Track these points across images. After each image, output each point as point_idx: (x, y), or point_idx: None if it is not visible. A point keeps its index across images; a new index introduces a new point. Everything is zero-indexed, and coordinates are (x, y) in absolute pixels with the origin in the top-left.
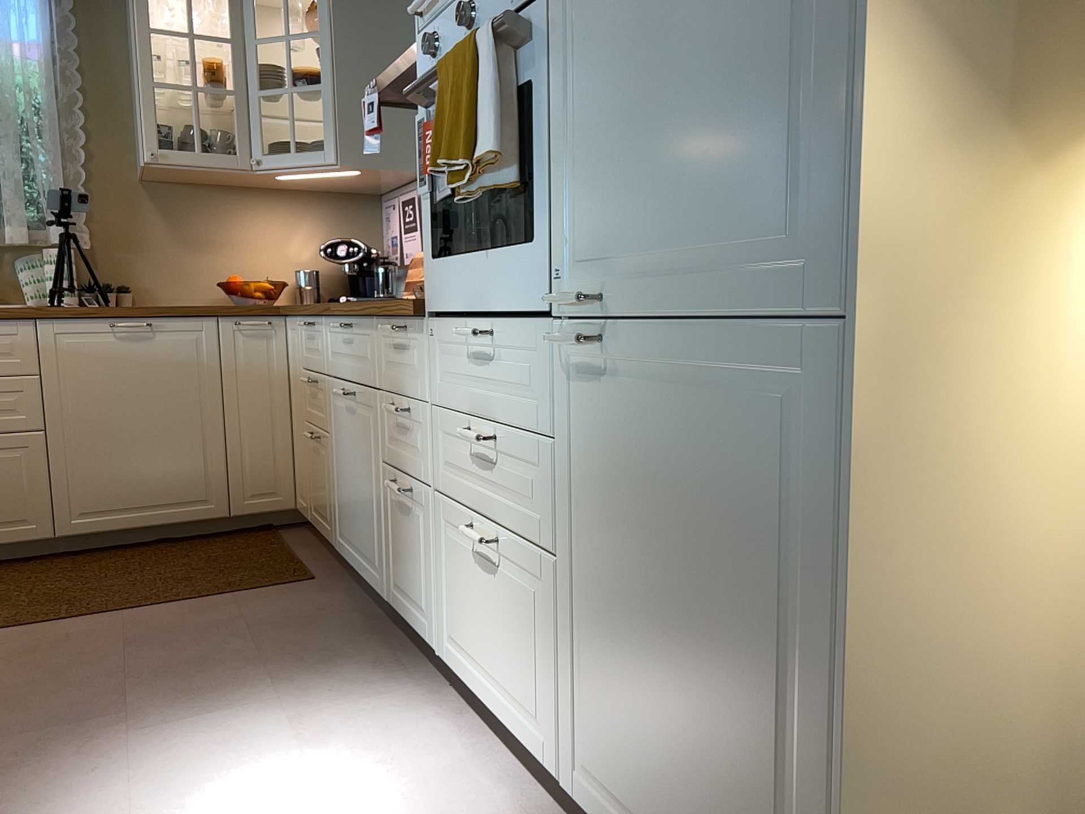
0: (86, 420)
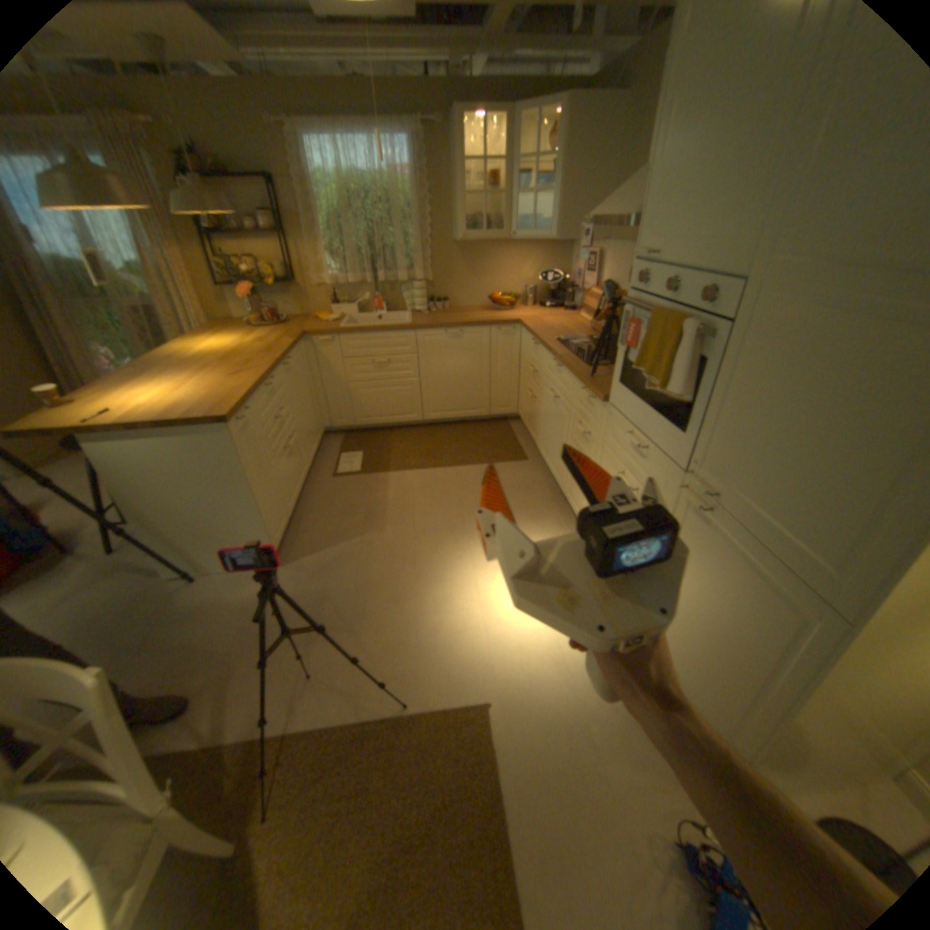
0: (435, 374)
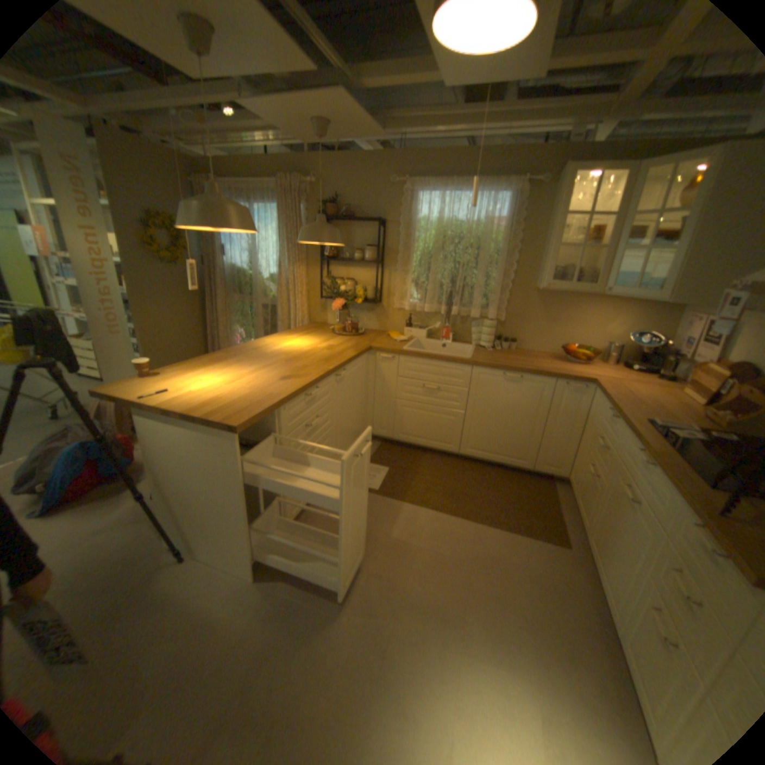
0: (482, 412)
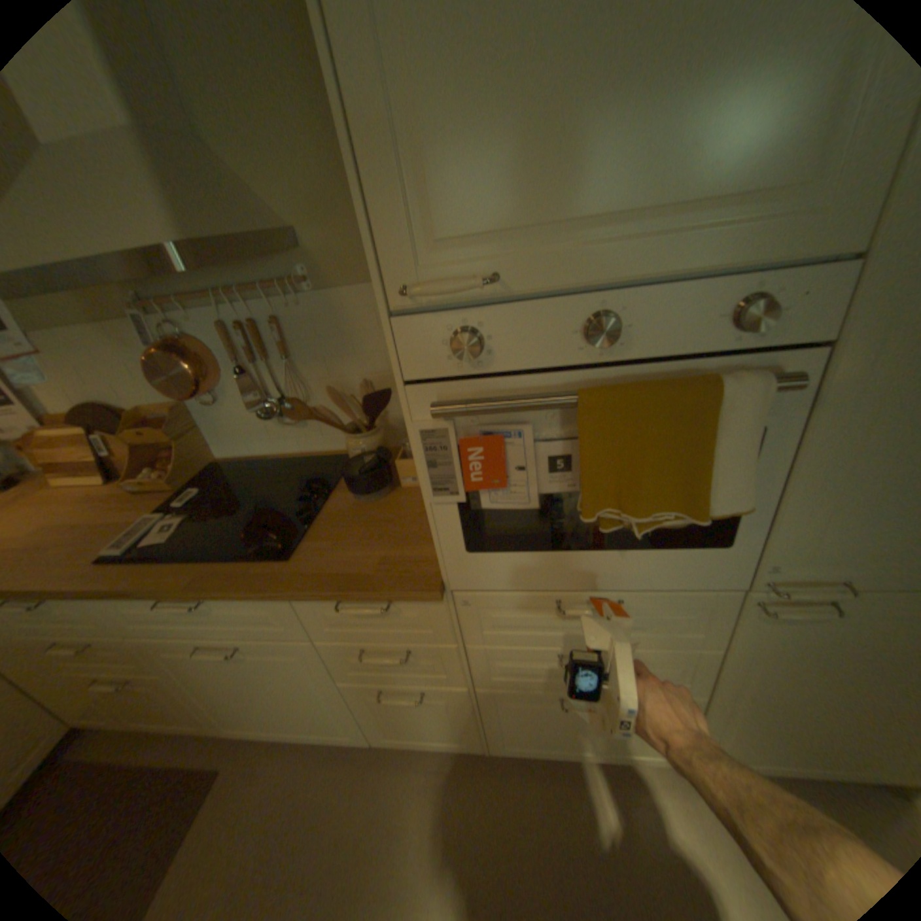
0: None
